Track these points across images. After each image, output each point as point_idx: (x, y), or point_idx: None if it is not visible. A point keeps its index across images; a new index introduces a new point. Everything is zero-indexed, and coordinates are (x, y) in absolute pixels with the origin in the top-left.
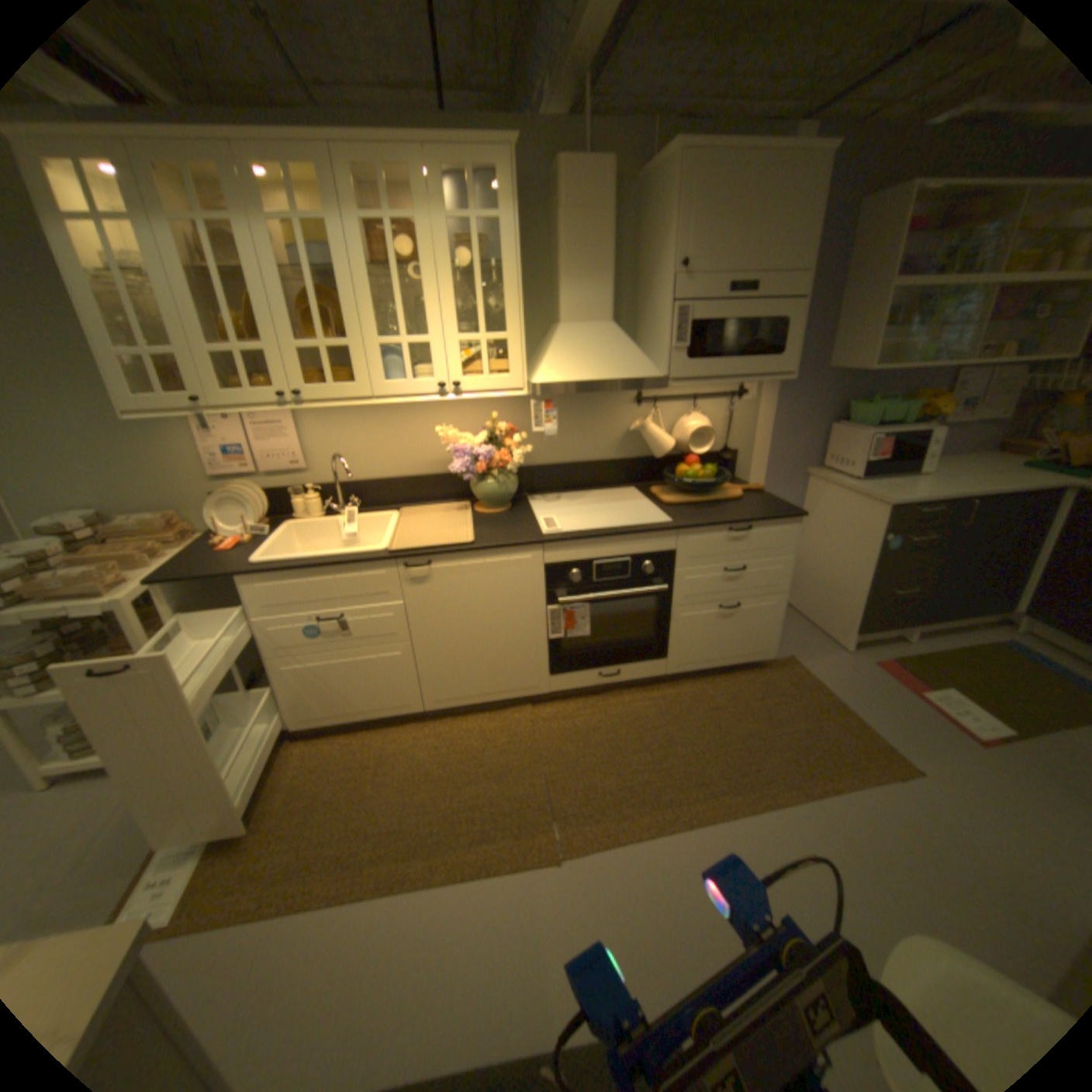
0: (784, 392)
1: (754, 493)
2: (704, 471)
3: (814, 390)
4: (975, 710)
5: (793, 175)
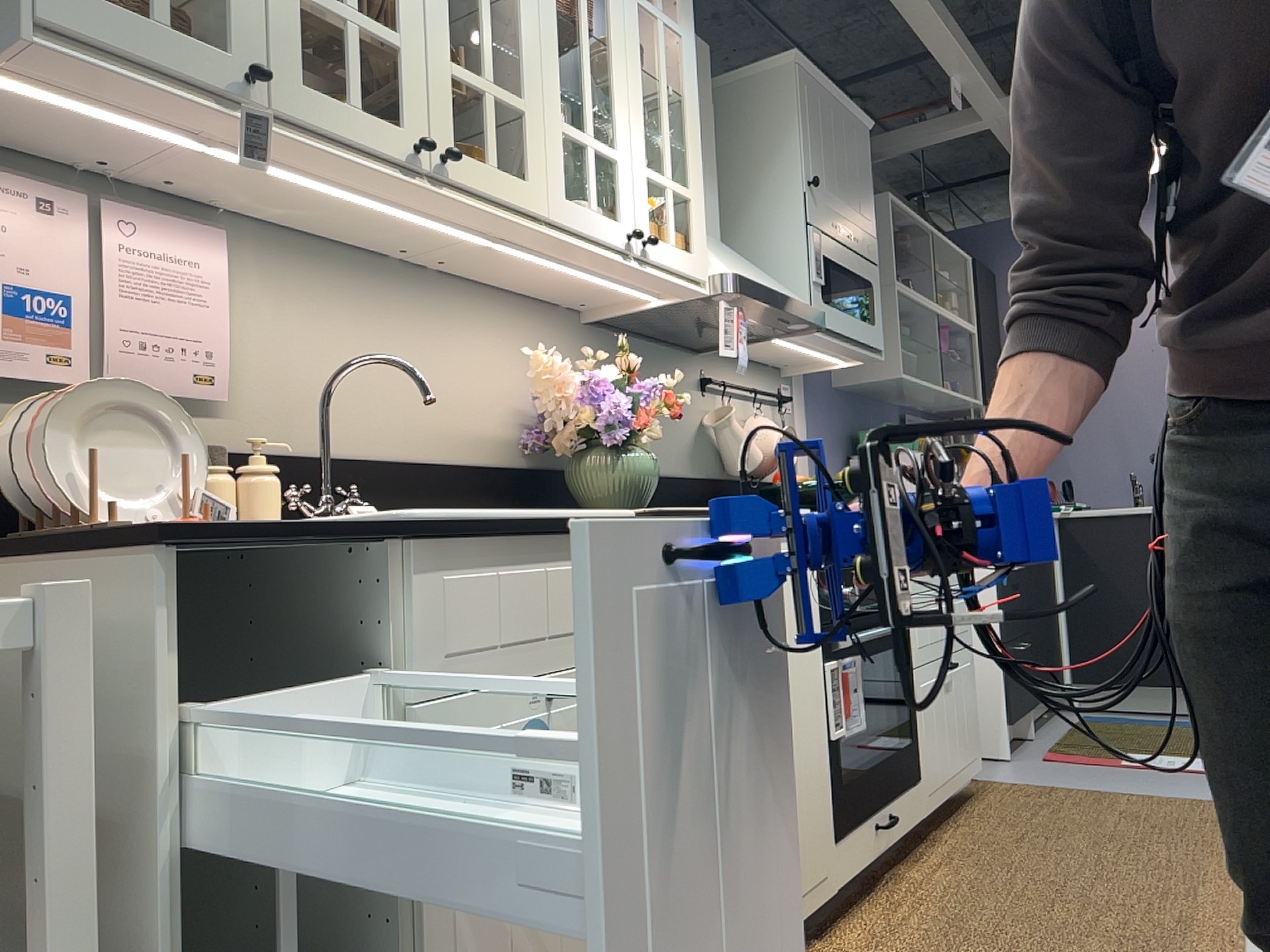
0: (812, 408)
1: None
2: None
3: (830, 412)
4: (1166, 756)
5: (856, 136)
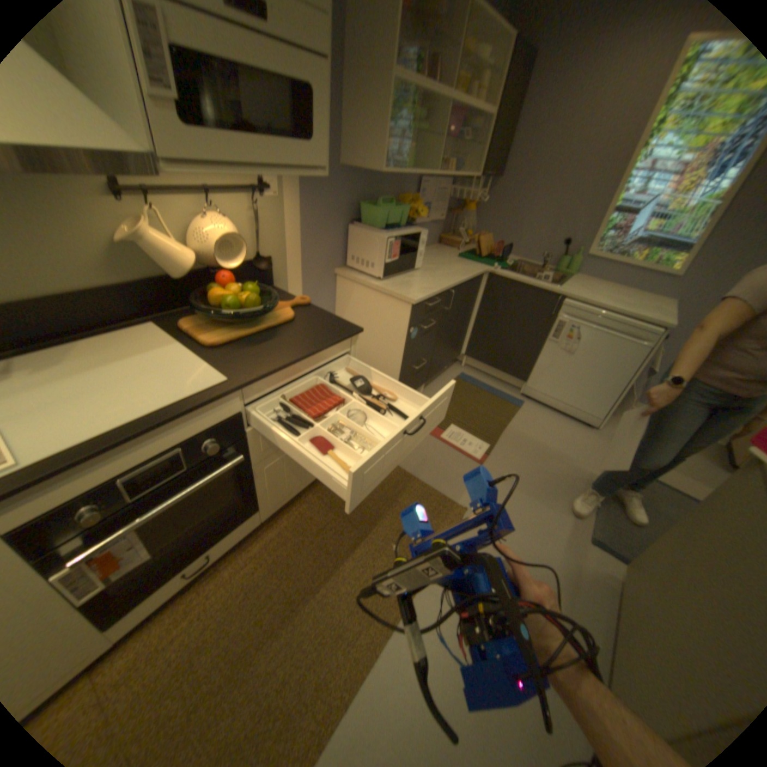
0: (305, 186)
1: (301, 305)
2: (243, 287)
3: (330, 186)
4: (465, 435)
5: None
